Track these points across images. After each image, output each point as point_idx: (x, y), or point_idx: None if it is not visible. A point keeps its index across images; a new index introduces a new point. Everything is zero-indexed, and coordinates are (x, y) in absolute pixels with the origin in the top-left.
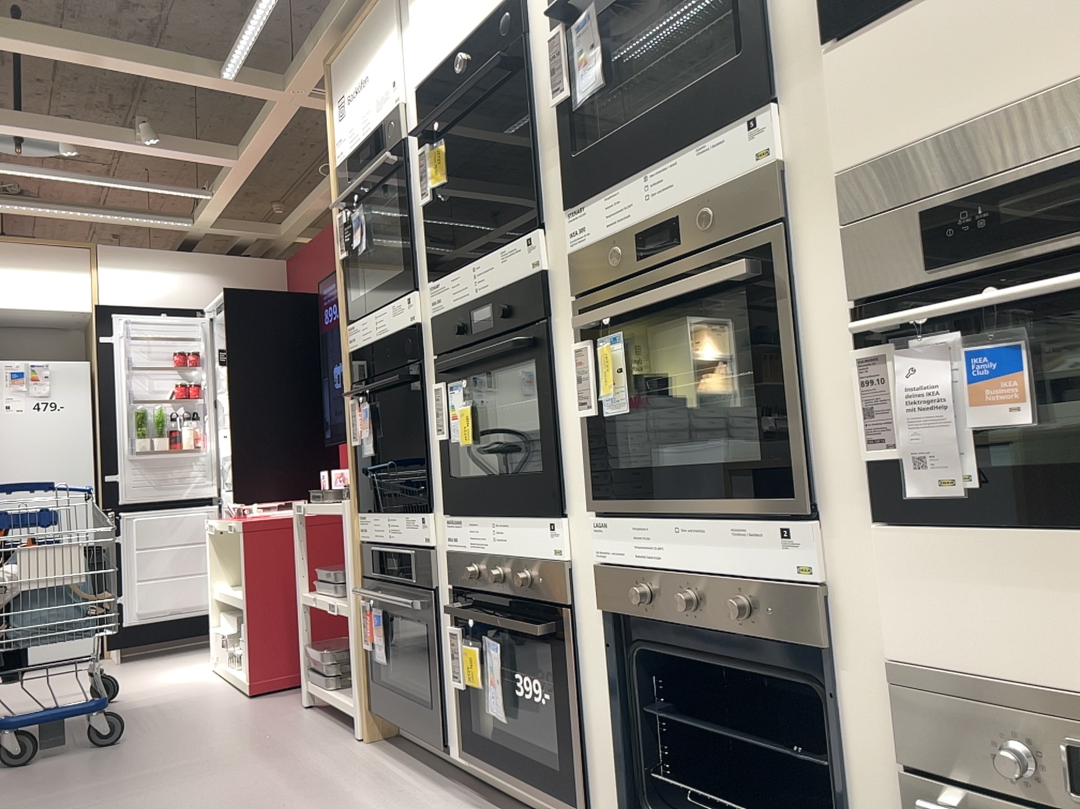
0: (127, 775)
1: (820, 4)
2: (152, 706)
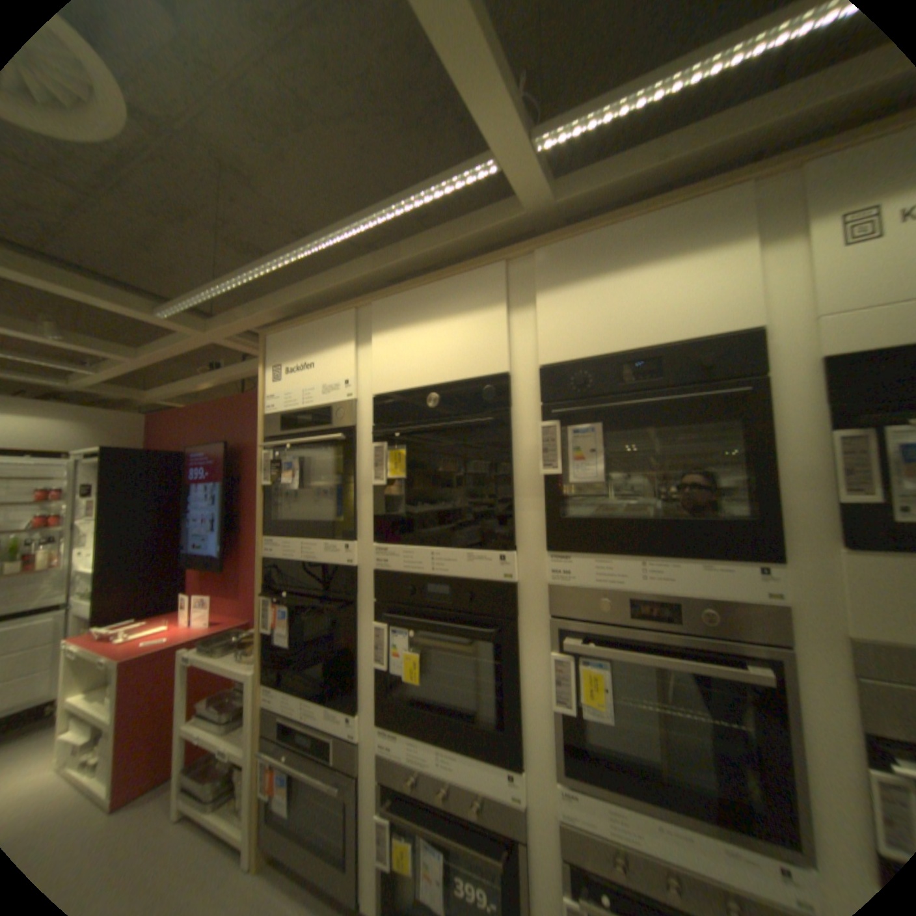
0: None
1: (848, 520)
2: None
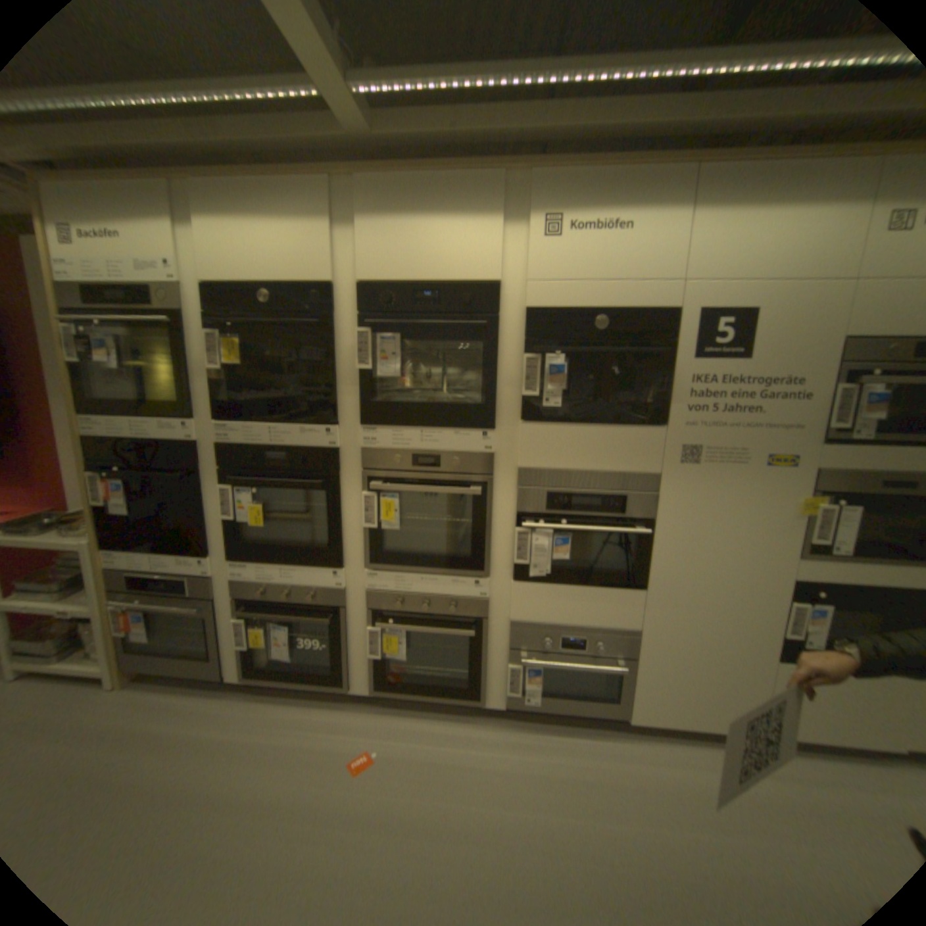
0: None
1: (523, 407)
2: None
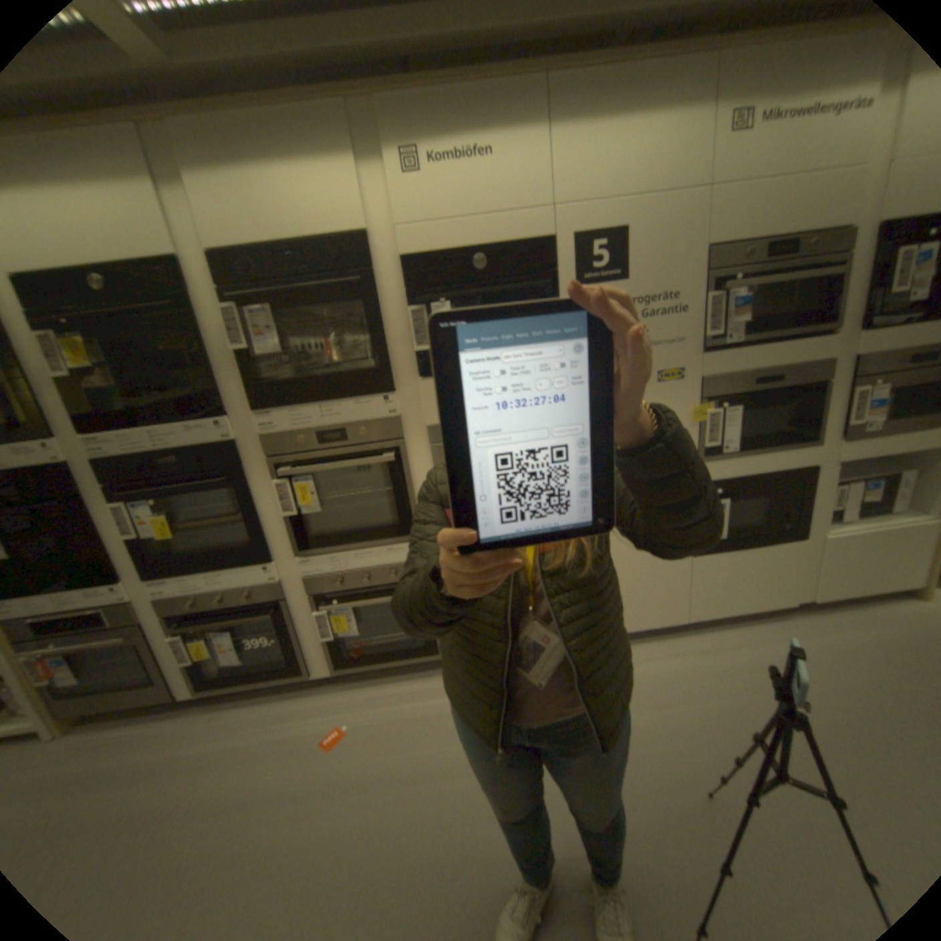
0: None
1: (418, 363)
2: None
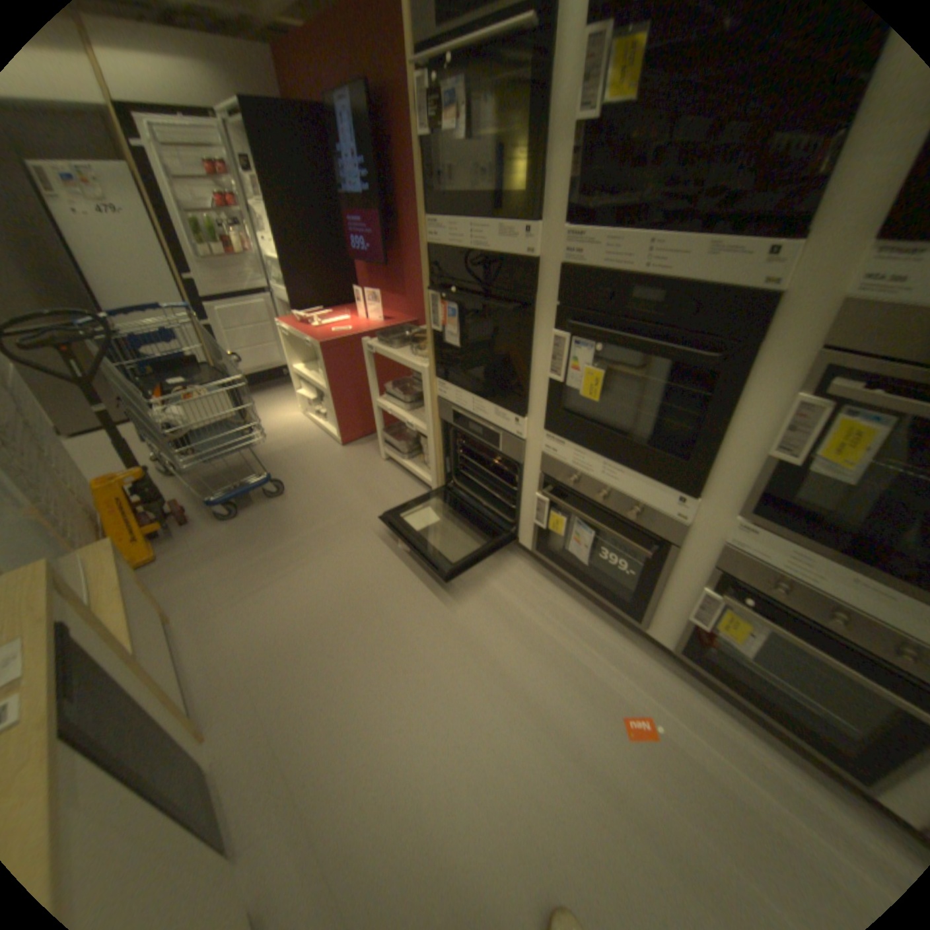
0: (307, 533)
1: None
2: (282, 455)
